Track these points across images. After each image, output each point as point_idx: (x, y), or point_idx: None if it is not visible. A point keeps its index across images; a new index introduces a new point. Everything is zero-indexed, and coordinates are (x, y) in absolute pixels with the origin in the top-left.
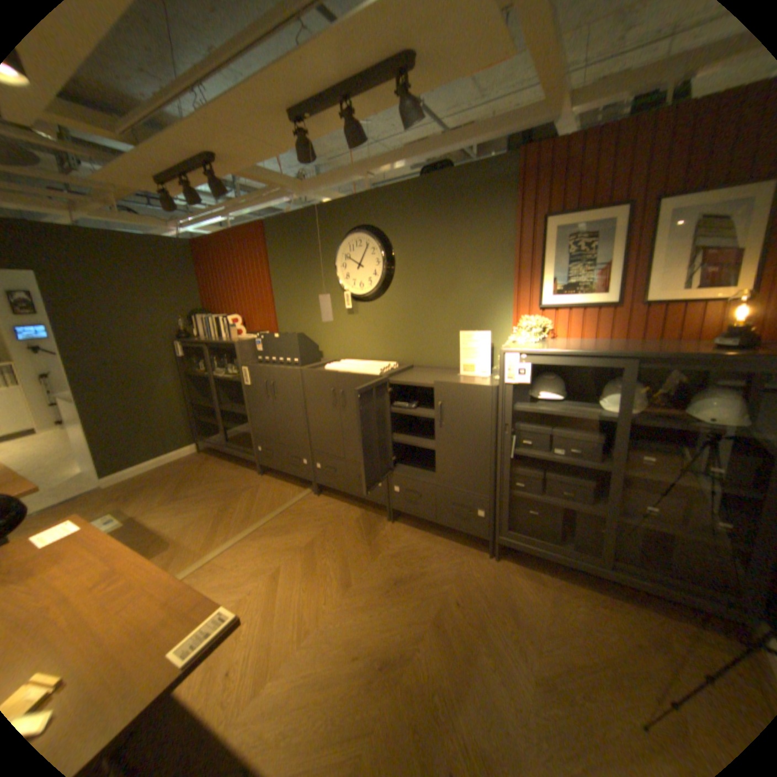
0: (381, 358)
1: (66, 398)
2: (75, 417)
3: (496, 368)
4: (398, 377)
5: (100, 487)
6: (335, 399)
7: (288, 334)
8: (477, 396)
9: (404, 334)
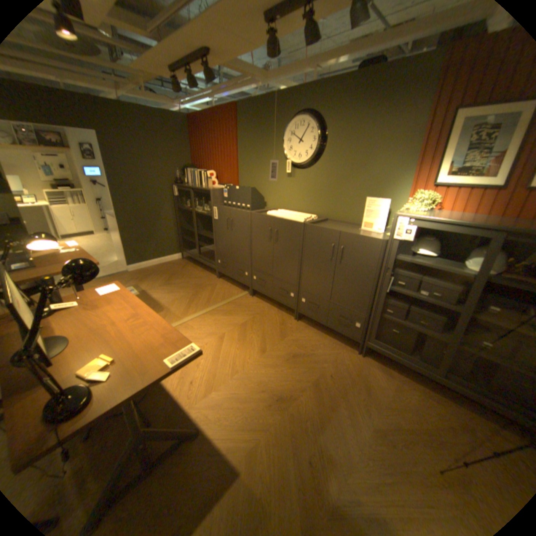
0: (306, 211)
1: (111, 214)
2: (115, 227)
3: (389, 227)
4: (316, 226)
5: (128, 270)
6: (270, 235)
7: (245, 187)
8: (370, 246)
9: (325, 196)
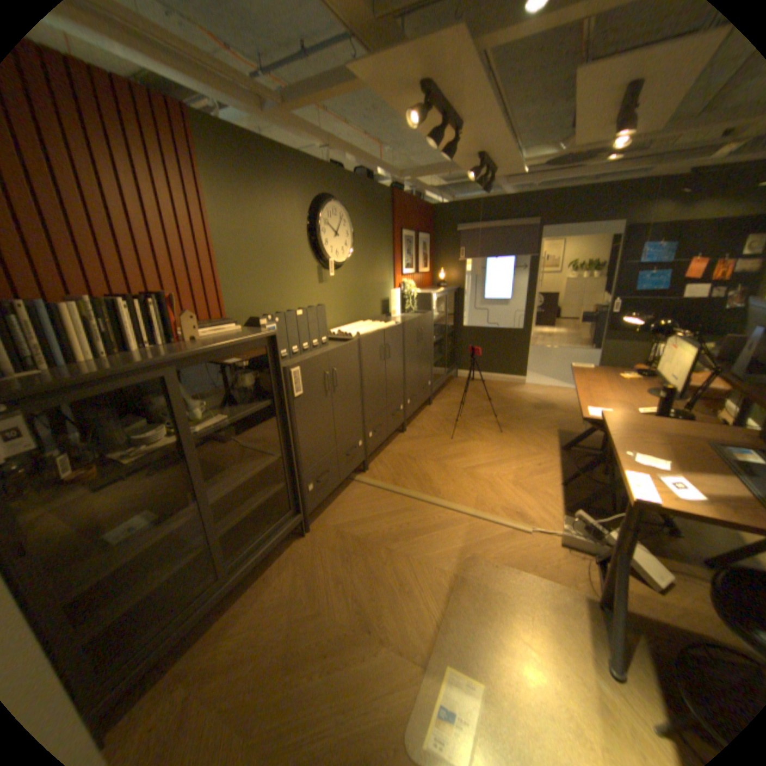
0: (344, 322)
1: None
2: None
3: (406, 308)
4: (409, 321)
5: None
6: (383, 356)
7: (317, 308)
8: (429, 320)
9: (356, 298)
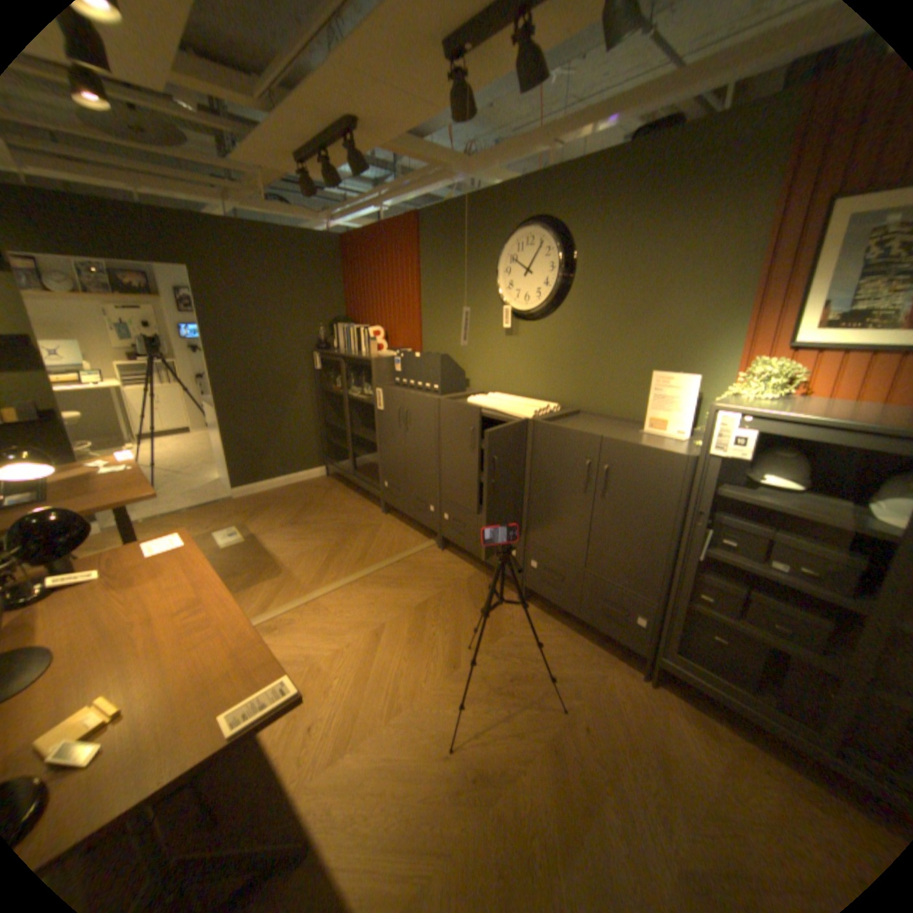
0: (540, 396)
1: (209, 403)
2: (216, 424)
3: (701, 428)
4: (556, 425)
5: (233, 498)
6: (474, 441)
7: (431, 355)
8: (663, 466)
9: (574, 368)
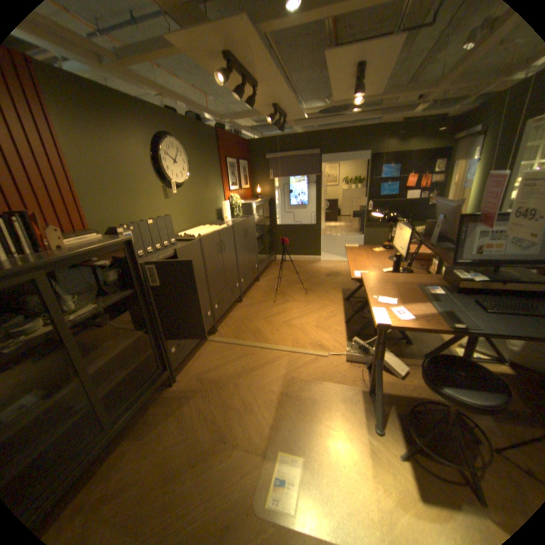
0: (188, 227)
1: None
2: None
3: (235, 214)
4: (236, 223)
5: None
6: (219, 249)
7: (164, 217)
8: (251, 221)
9: (196, 209)
